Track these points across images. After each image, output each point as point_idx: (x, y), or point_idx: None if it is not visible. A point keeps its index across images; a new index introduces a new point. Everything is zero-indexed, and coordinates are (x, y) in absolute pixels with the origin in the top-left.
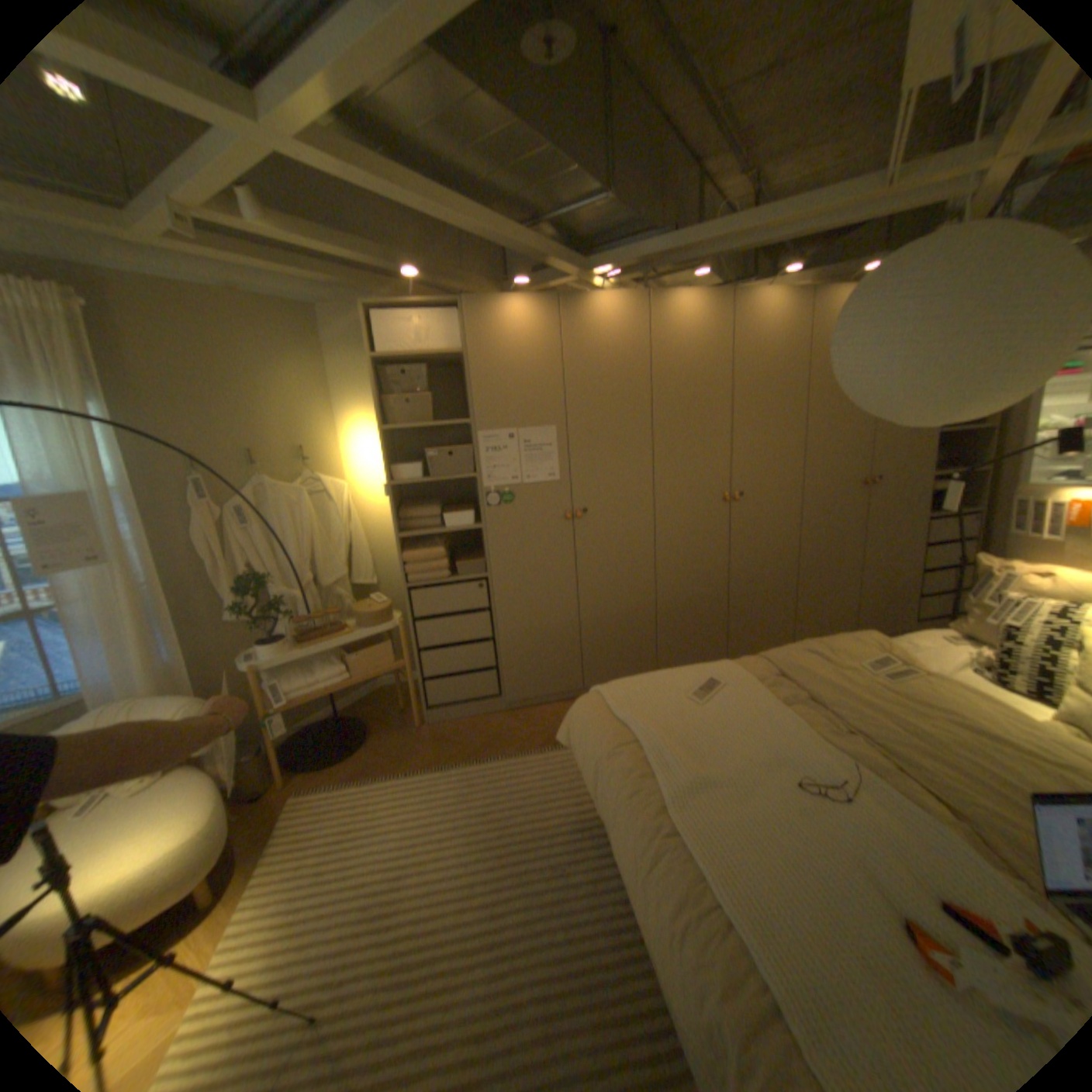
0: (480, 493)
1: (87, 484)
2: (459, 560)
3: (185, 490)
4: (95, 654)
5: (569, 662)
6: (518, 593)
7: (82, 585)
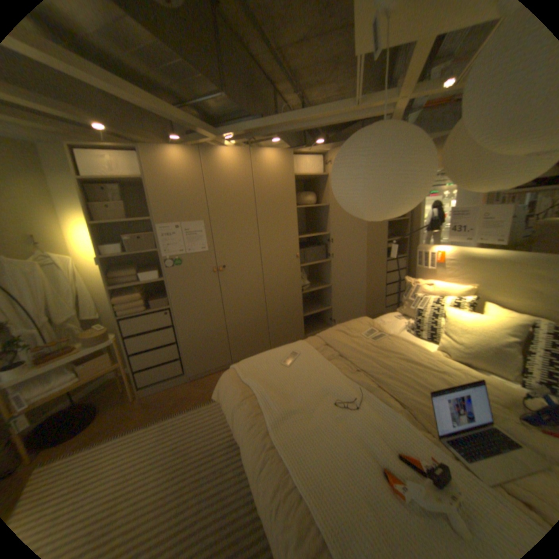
0: (161, 260)
1: None
2: (151, 299)
3: None
4: None
5: (223, 349)
6: (189, 315)
7: None
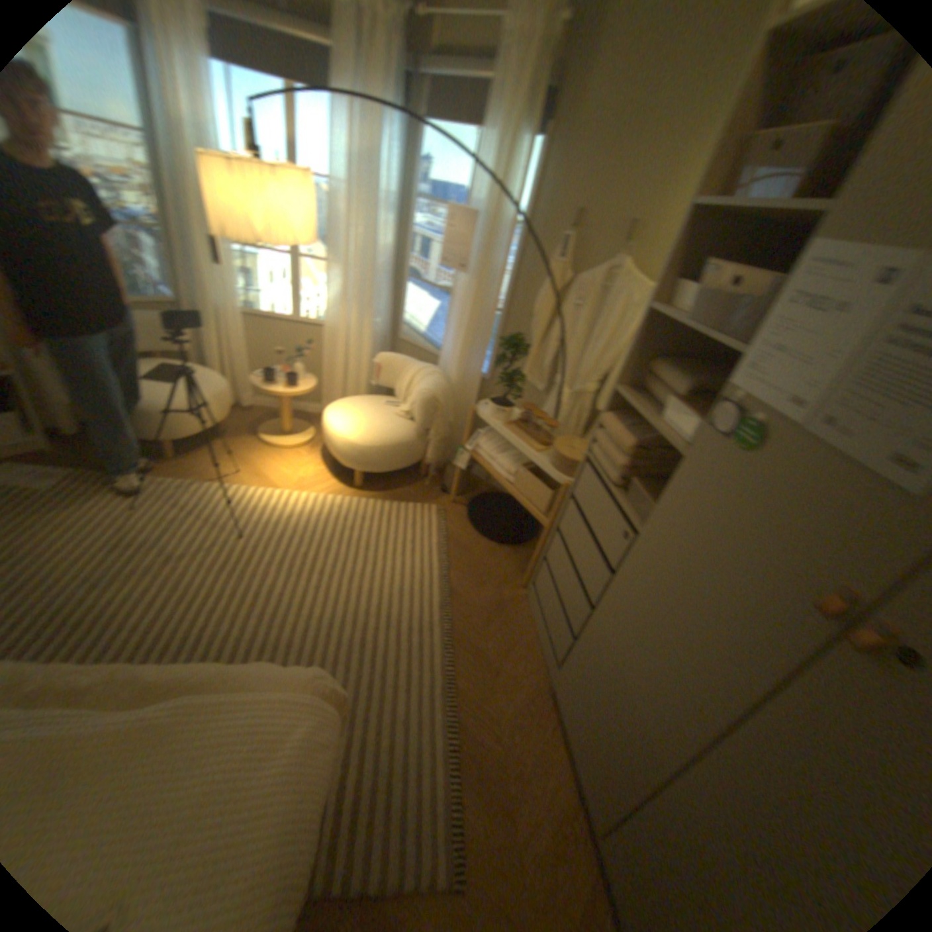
0: (725, 391)
1: (488, 208)
2: (661, 485)
3: (561, 245)
4: (450, 335)
5: (615, 786)
6: (642, 603)
7: (461, 286)
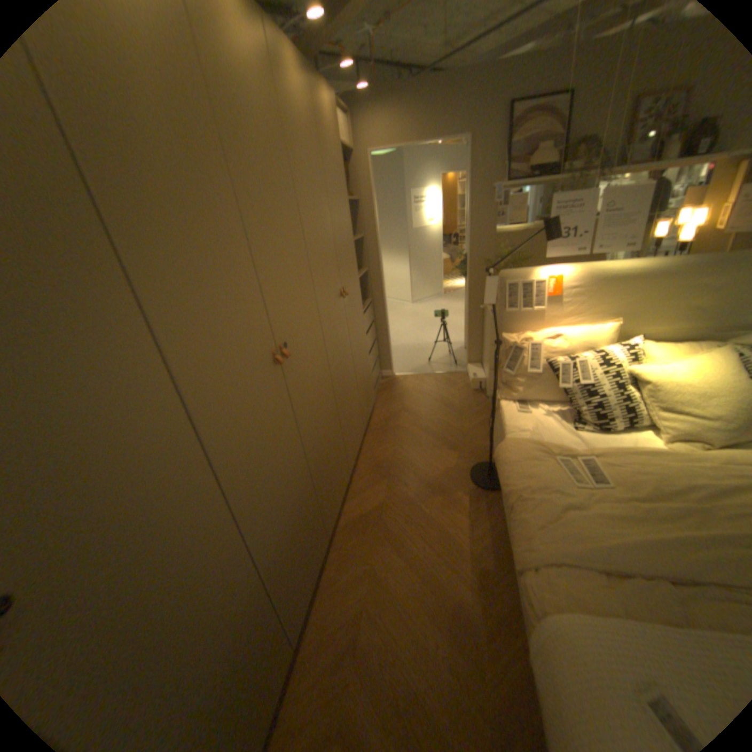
0: None
1: None
2: None
3: None
4: None
5: None
6: None
7: None
